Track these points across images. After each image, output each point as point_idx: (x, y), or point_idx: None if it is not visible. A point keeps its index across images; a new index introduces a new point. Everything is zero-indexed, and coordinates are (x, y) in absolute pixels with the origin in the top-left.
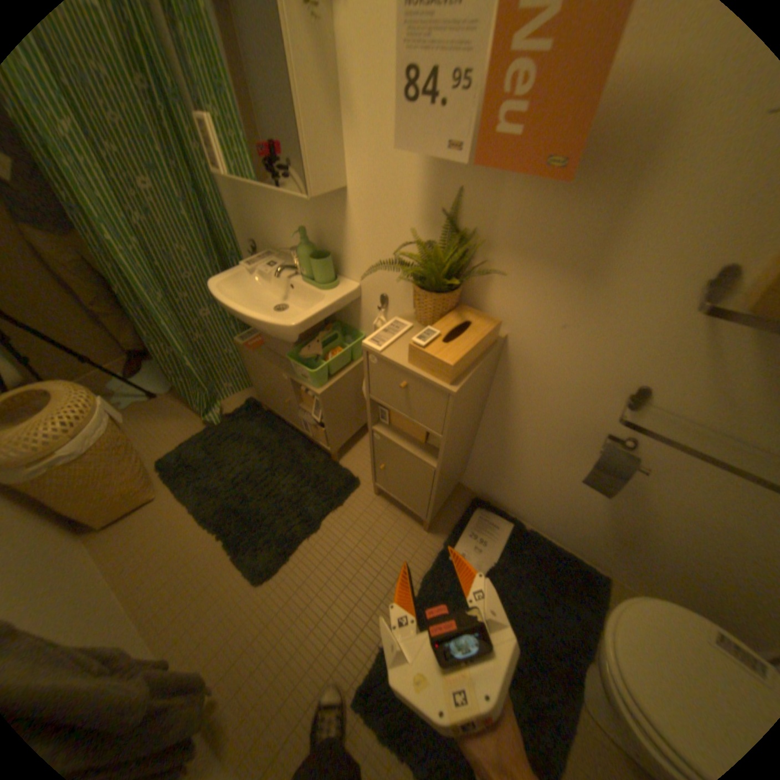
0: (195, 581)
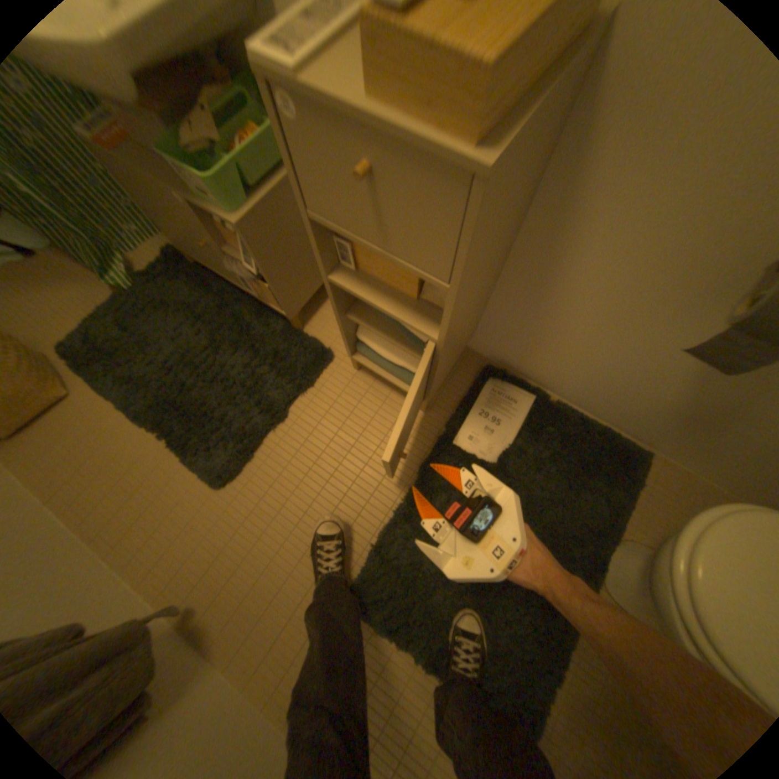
0: (143, 488)
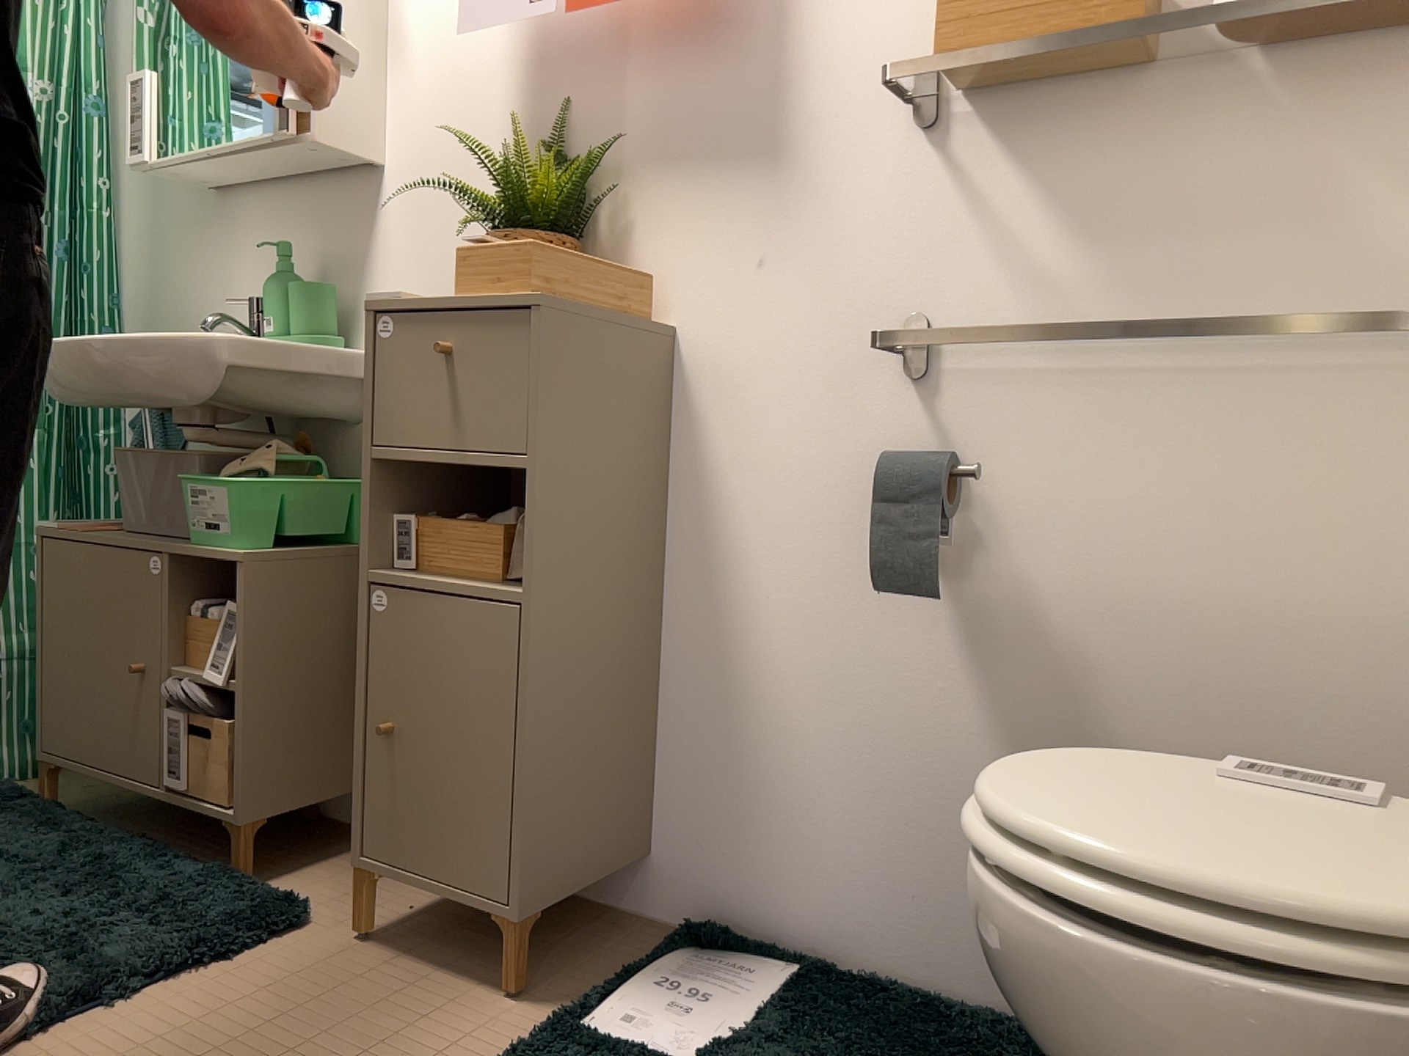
0: None
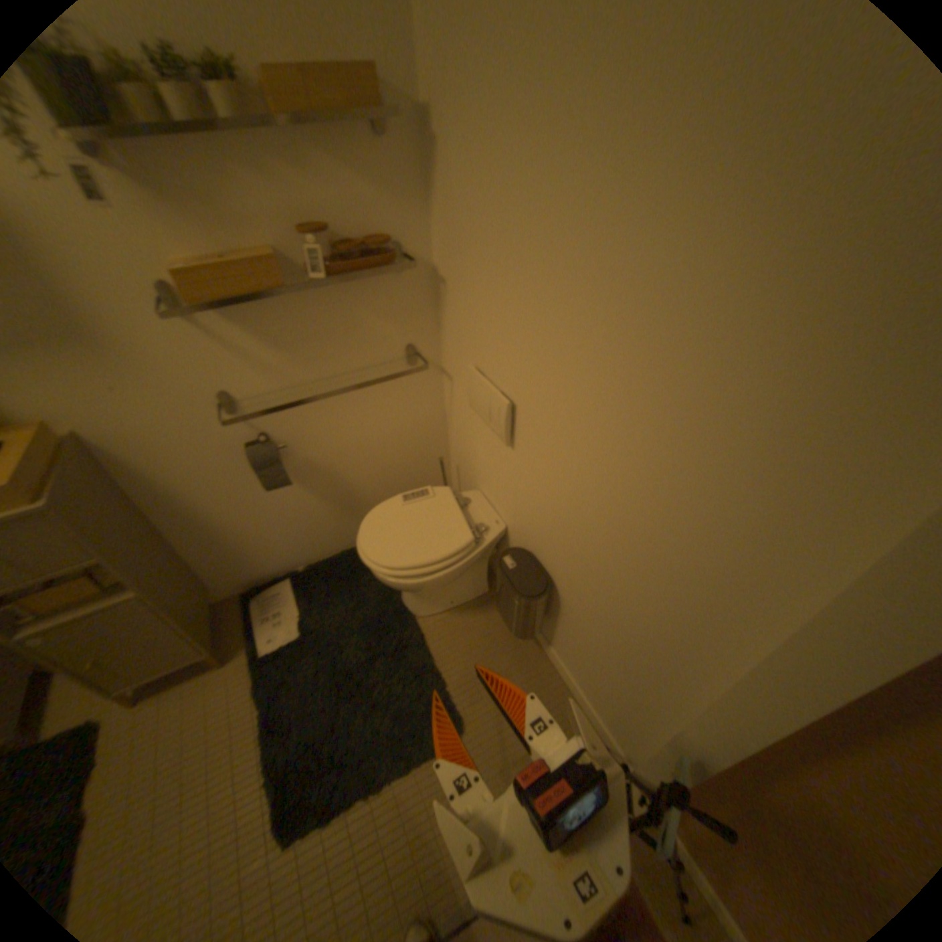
0: None
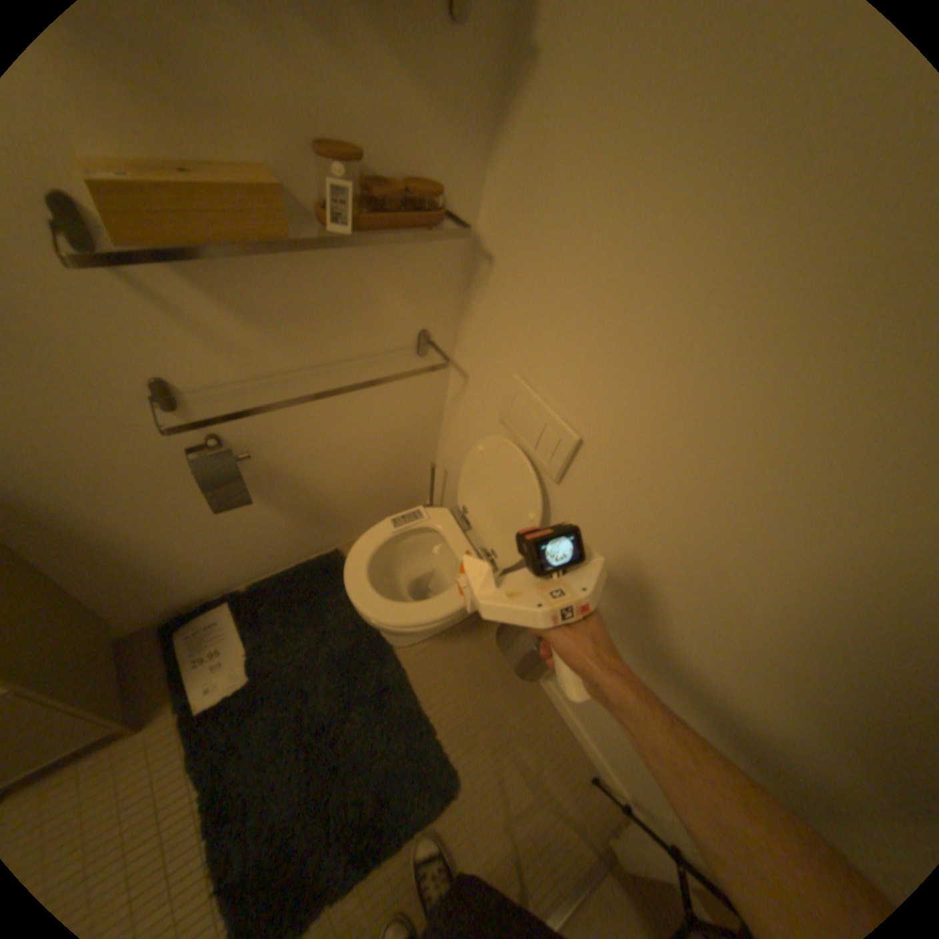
0: None
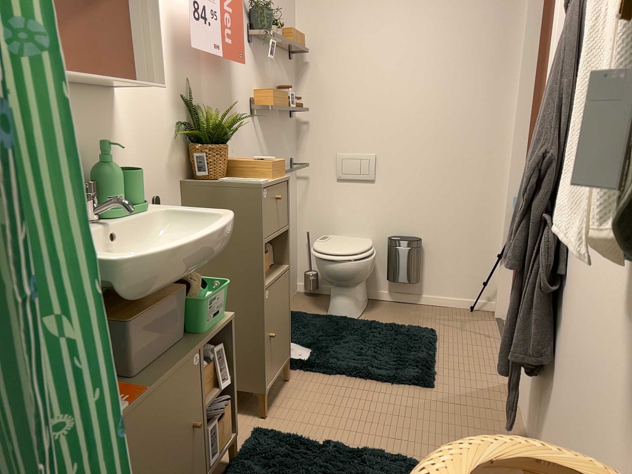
0: None
